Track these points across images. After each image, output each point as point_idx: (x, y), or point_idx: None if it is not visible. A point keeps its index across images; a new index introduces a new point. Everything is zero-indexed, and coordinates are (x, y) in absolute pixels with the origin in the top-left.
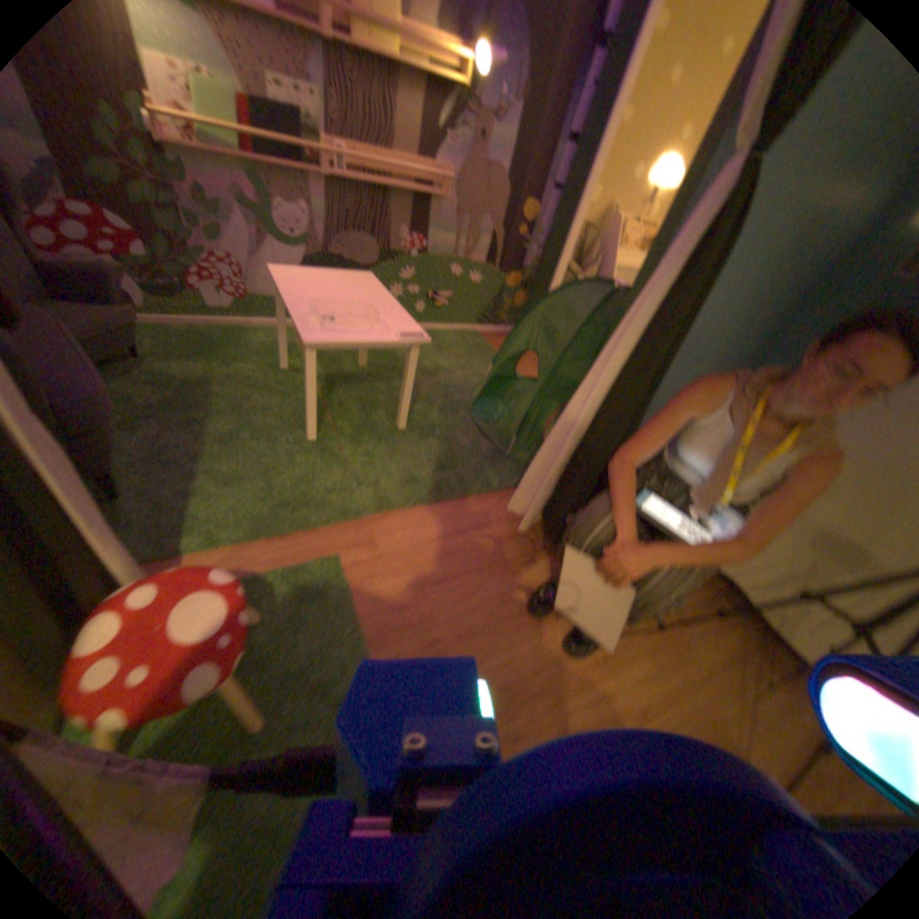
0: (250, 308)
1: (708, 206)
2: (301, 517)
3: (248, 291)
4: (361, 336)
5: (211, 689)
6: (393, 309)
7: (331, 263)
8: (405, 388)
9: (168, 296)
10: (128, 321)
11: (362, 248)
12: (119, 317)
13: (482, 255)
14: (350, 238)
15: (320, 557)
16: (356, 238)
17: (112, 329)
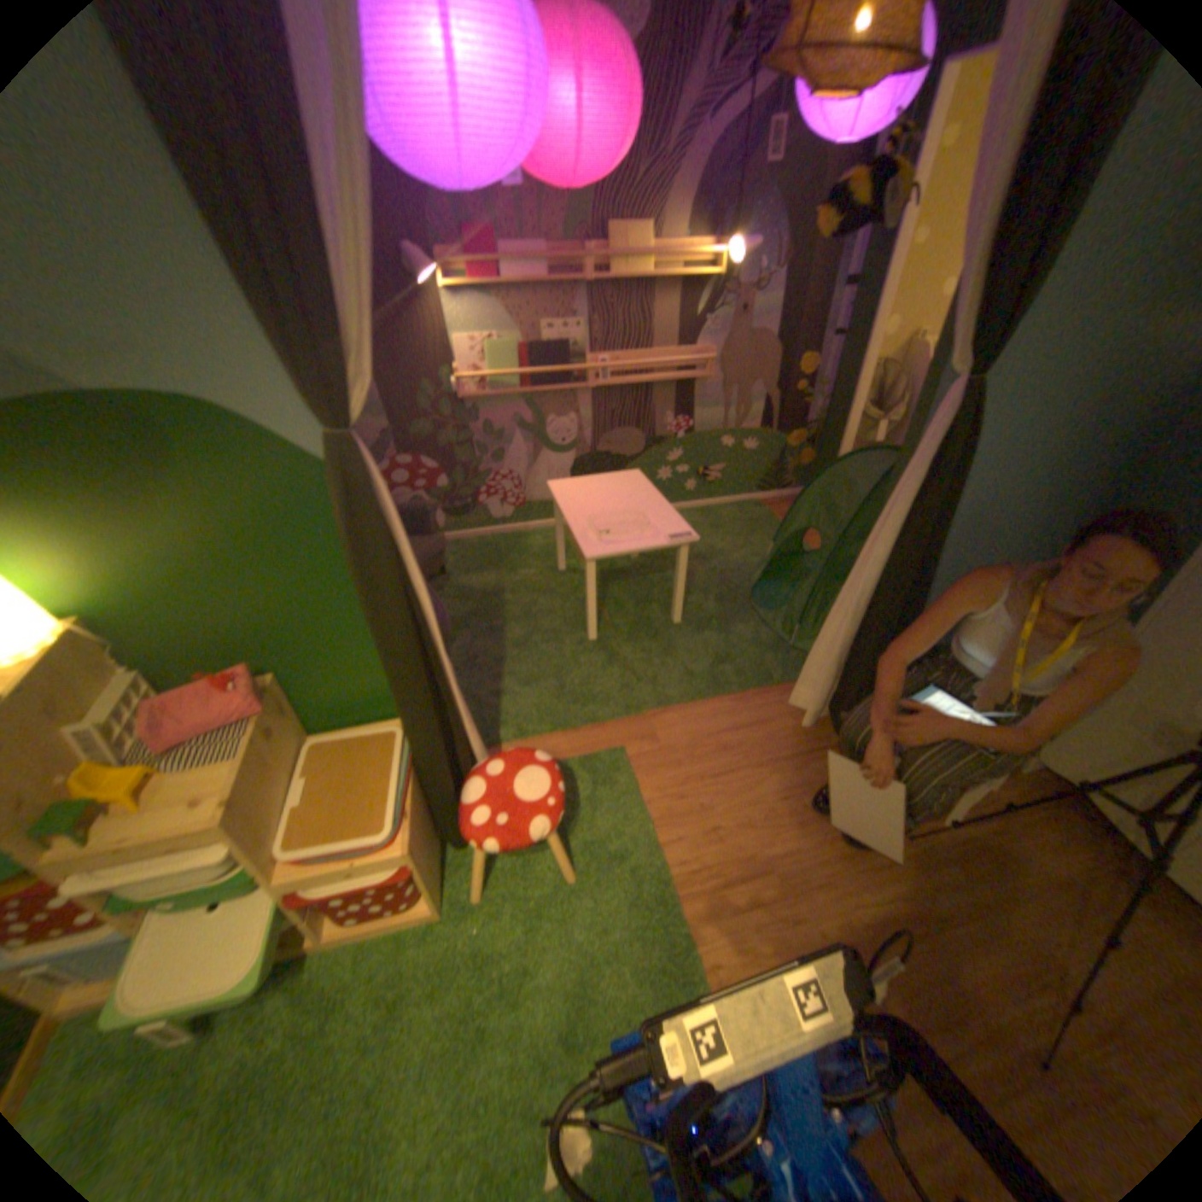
0: (532, 514)
1: (959, 406)
2: (594, 712)
3: (531, 500)
4: (638, 545)
5: (549, 836)
6: (666, 509)
7: (603, 461)
8: (681, 584)
9: (468, 515)
10: (446, 546)
11: (632, 441)
12: (441, 545)
13: (760, 421)
14: (620, 434)
15: (613, 748)
16: (626, 434)
17: (436, 556)
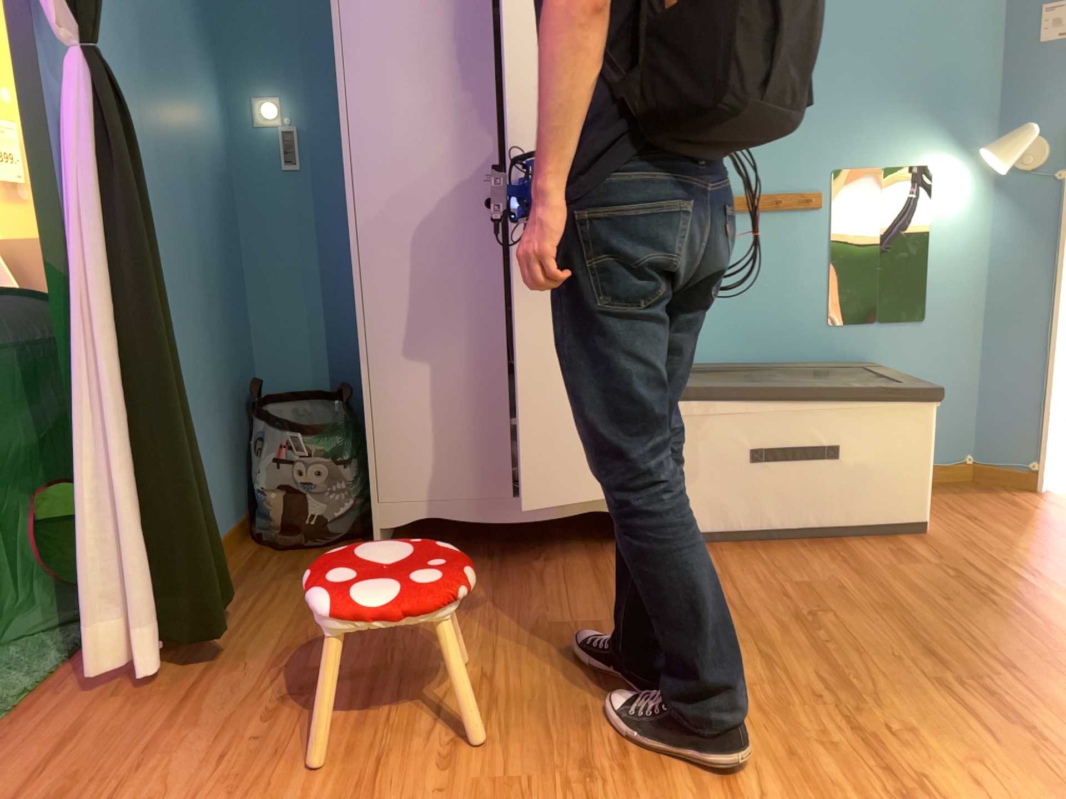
0: None
1: (68, 113)
2: None
3: None
4: None
5: None
6: None
7: None
8: None
9: None
10: None
11: None
12: None
13: None
14: None
15: None
16: None
17: None
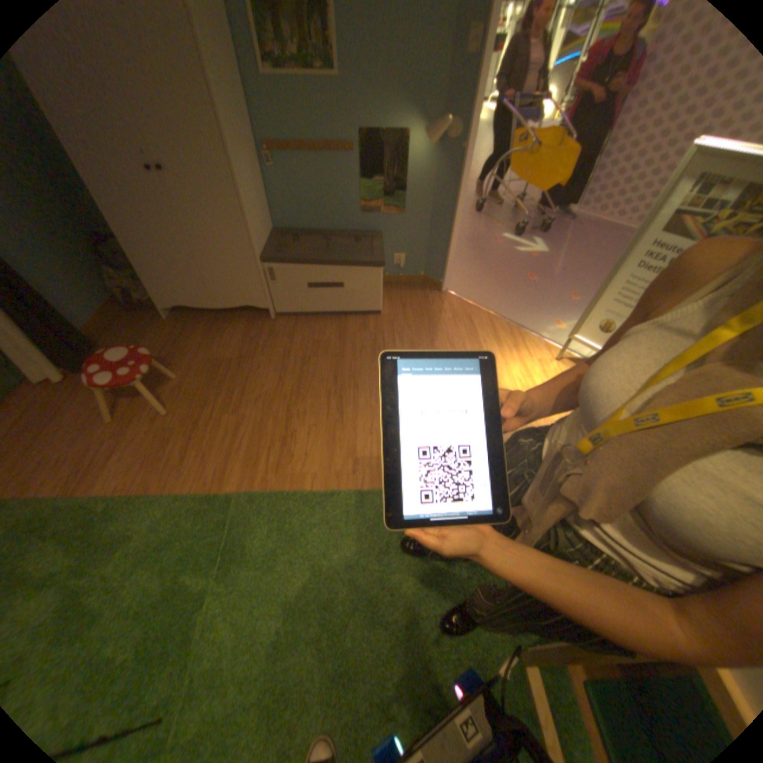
0: None
1: None
2: None
3: None
4: None
5: None
6: None
7: None
8: None
9: None
10: None
11: None
12: None
13: None
14: None
15: None
16: None
17: None
